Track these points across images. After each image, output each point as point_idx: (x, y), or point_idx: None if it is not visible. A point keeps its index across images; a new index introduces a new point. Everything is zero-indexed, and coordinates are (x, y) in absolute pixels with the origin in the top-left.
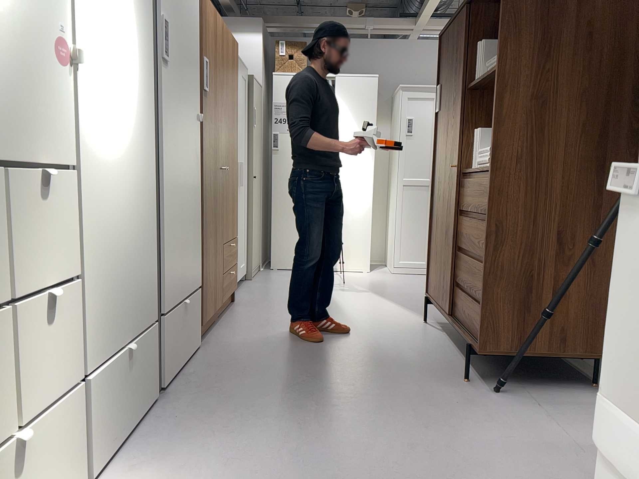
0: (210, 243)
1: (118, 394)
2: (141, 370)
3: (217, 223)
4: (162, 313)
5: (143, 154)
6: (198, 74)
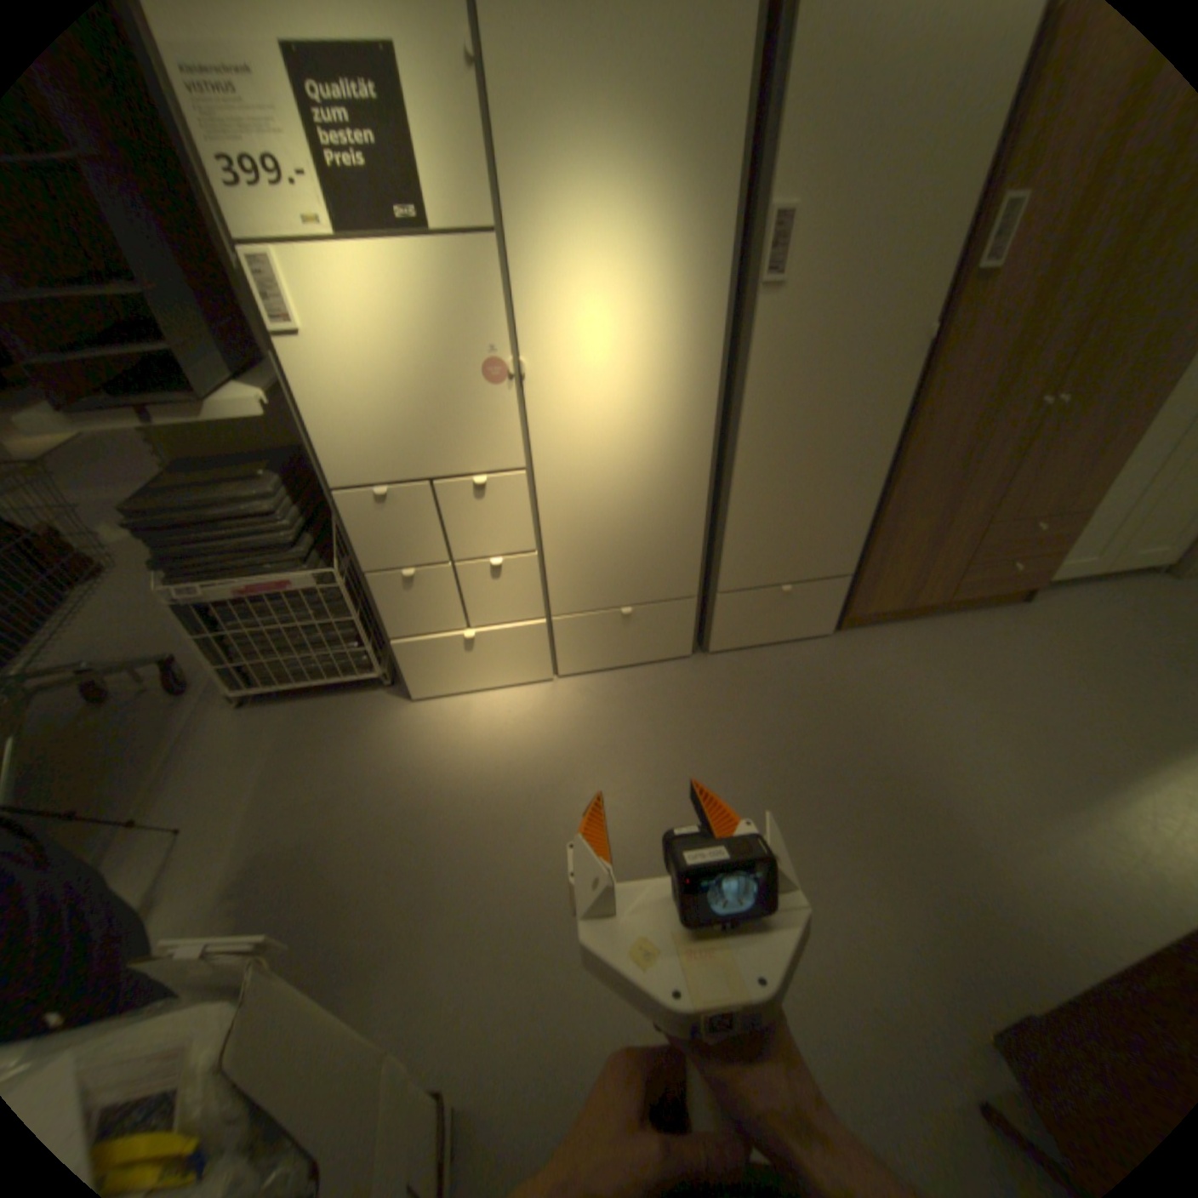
0: (922, 522)
1: (607, 637)
2: (656, 629)
3: (971, 494)
4: (718, 590)
5: (683, 433)
6: (961, 243)
